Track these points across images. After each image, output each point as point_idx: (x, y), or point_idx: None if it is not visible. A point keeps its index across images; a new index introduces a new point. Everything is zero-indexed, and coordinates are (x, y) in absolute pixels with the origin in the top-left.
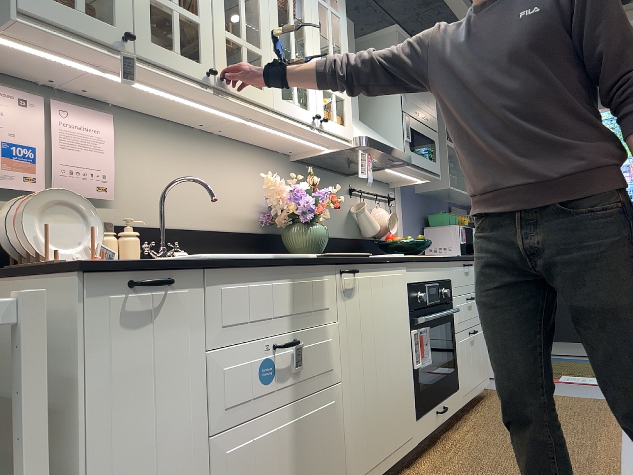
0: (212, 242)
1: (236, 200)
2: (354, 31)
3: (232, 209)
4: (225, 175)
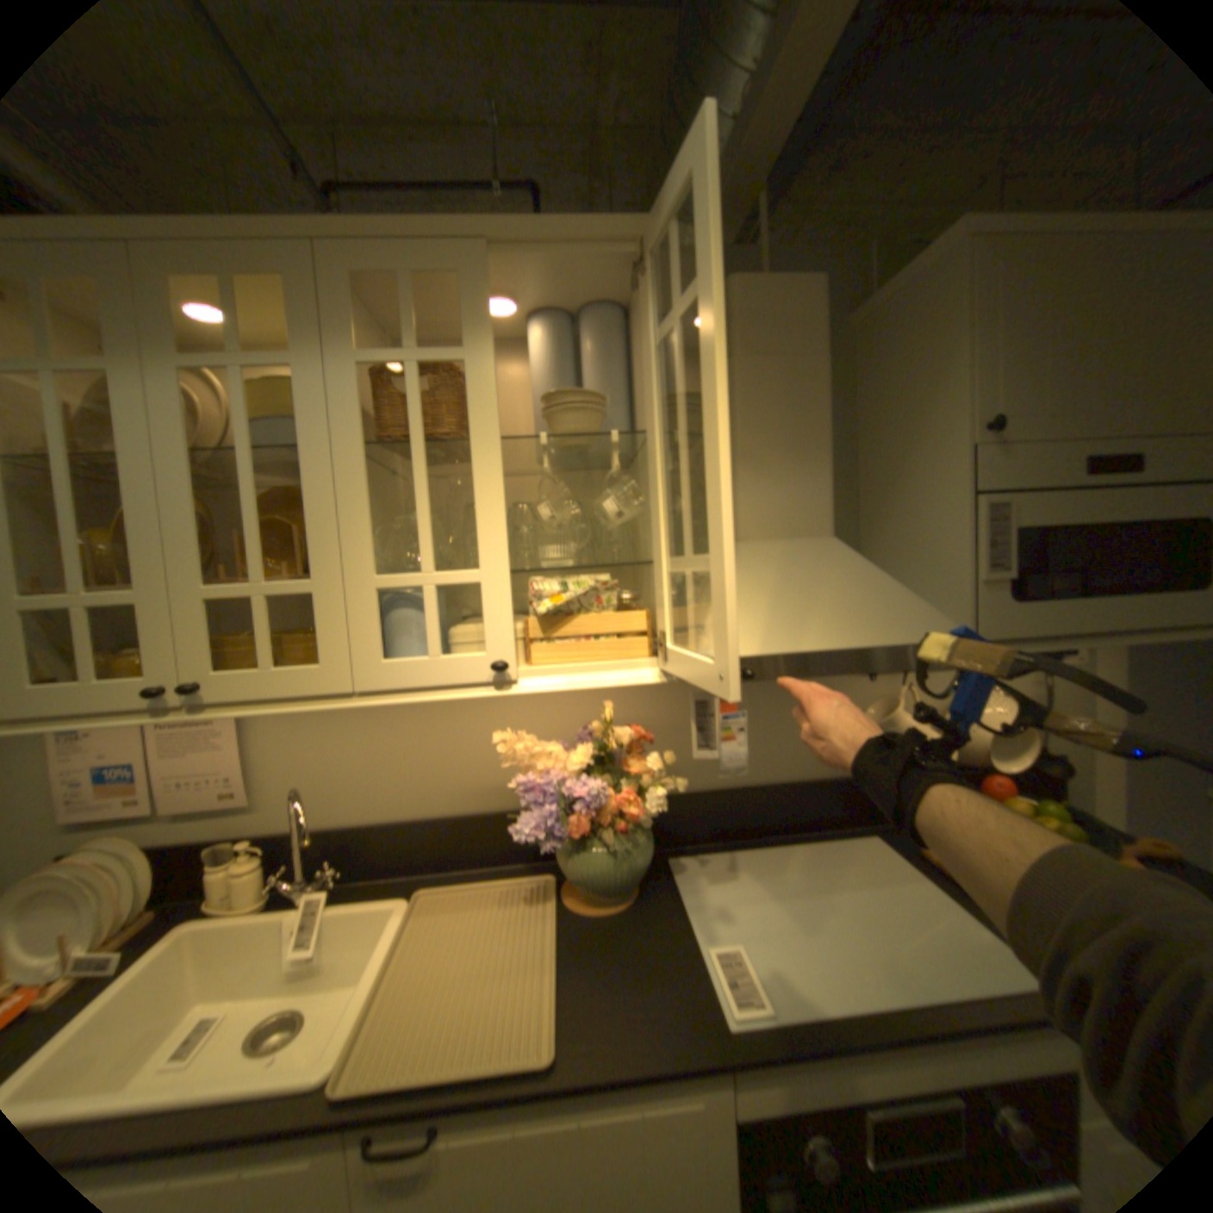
0: (433, 836)
1: (493, 758)
2: (817, 298)
3: (484, 774)
4: (466, 719)
